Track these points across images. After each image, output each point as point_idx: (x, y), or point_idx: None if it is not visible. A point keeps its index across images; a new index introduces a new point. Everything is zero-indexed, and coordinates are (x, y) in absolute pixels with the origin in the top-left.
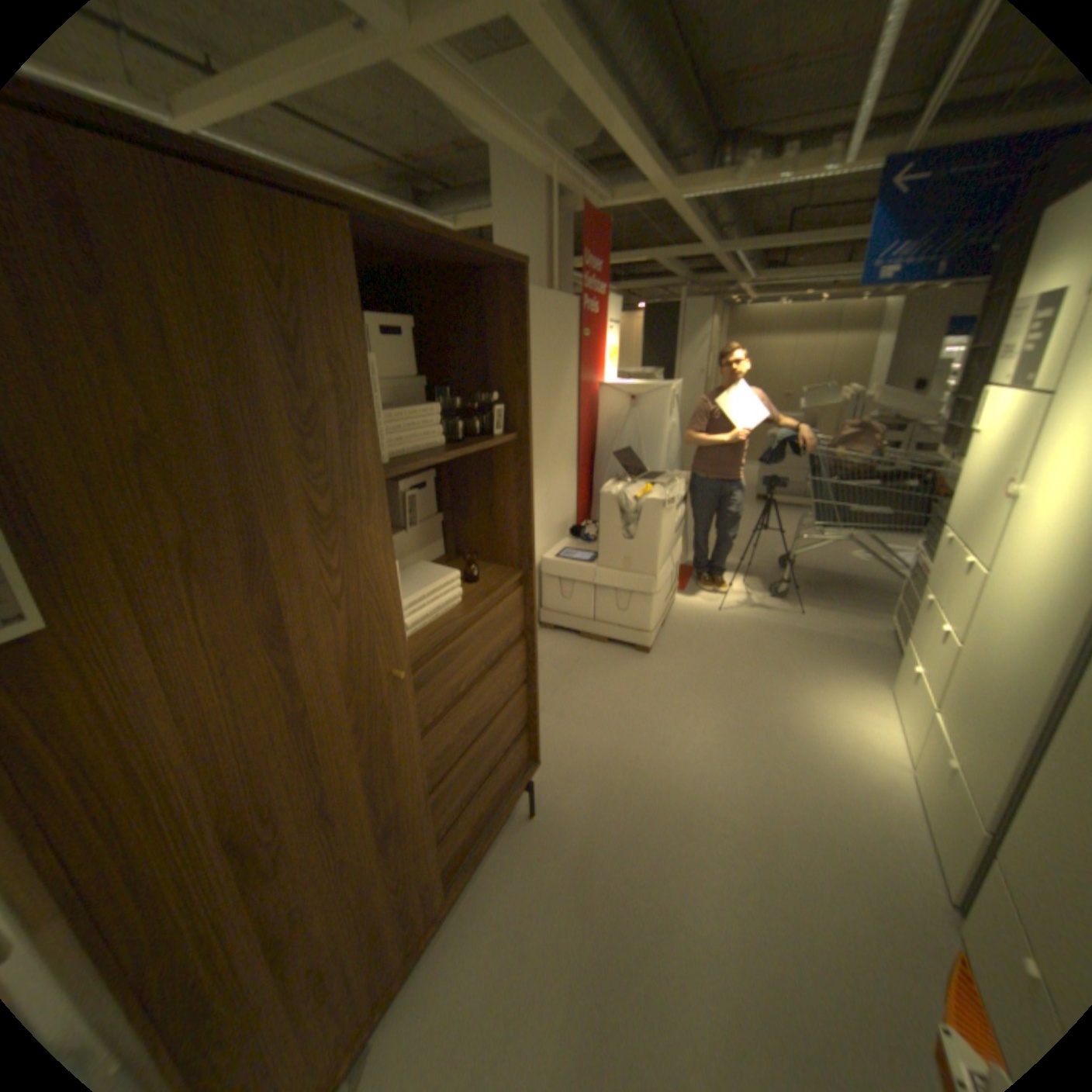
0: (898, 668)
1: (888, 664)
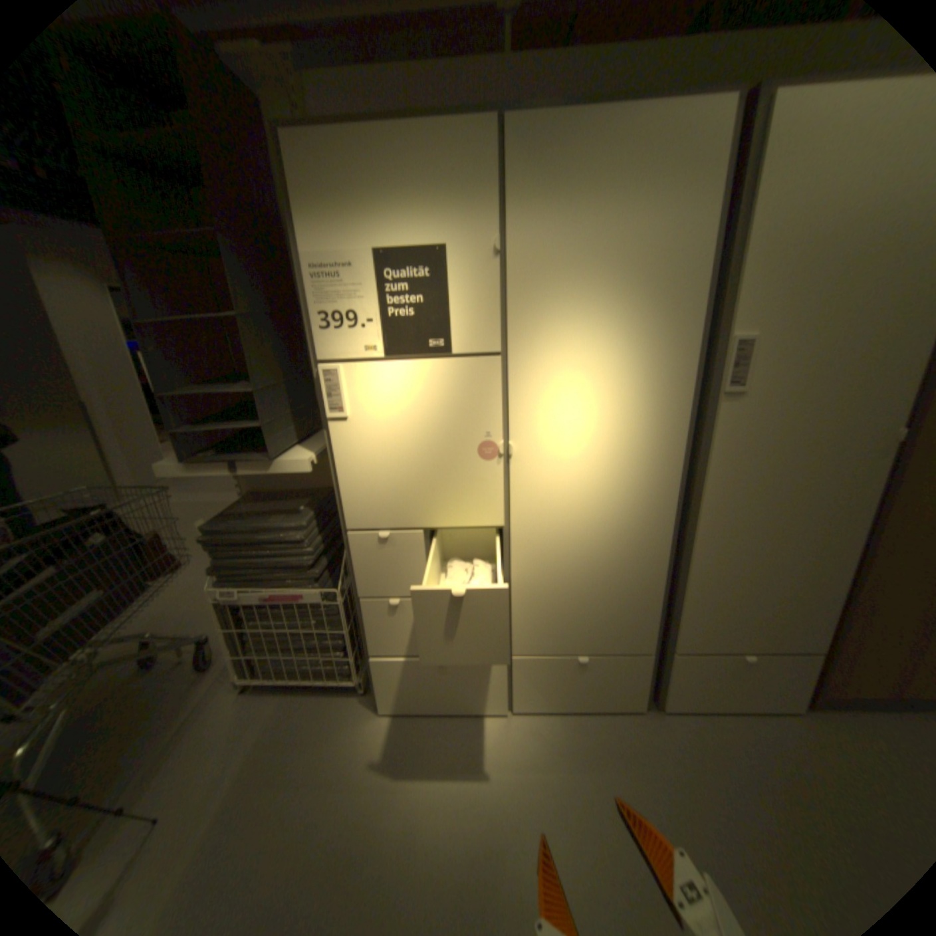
0: (322, 703)
1: (314, 712)
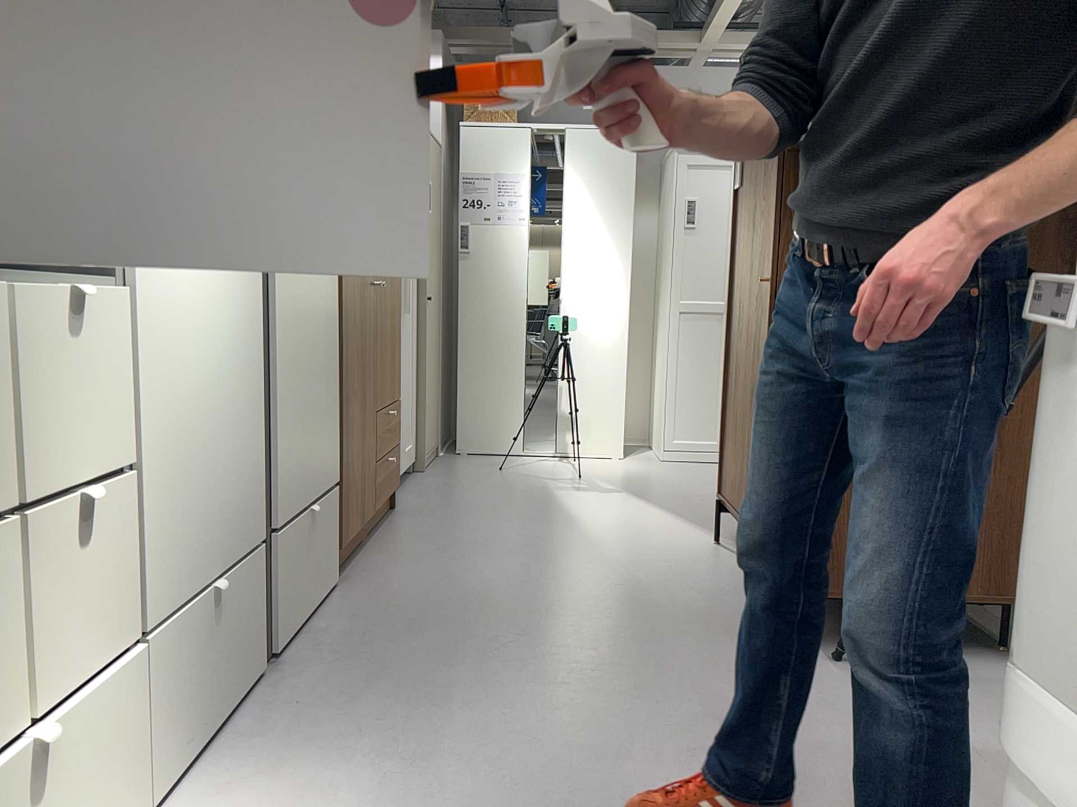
0: None
1: None
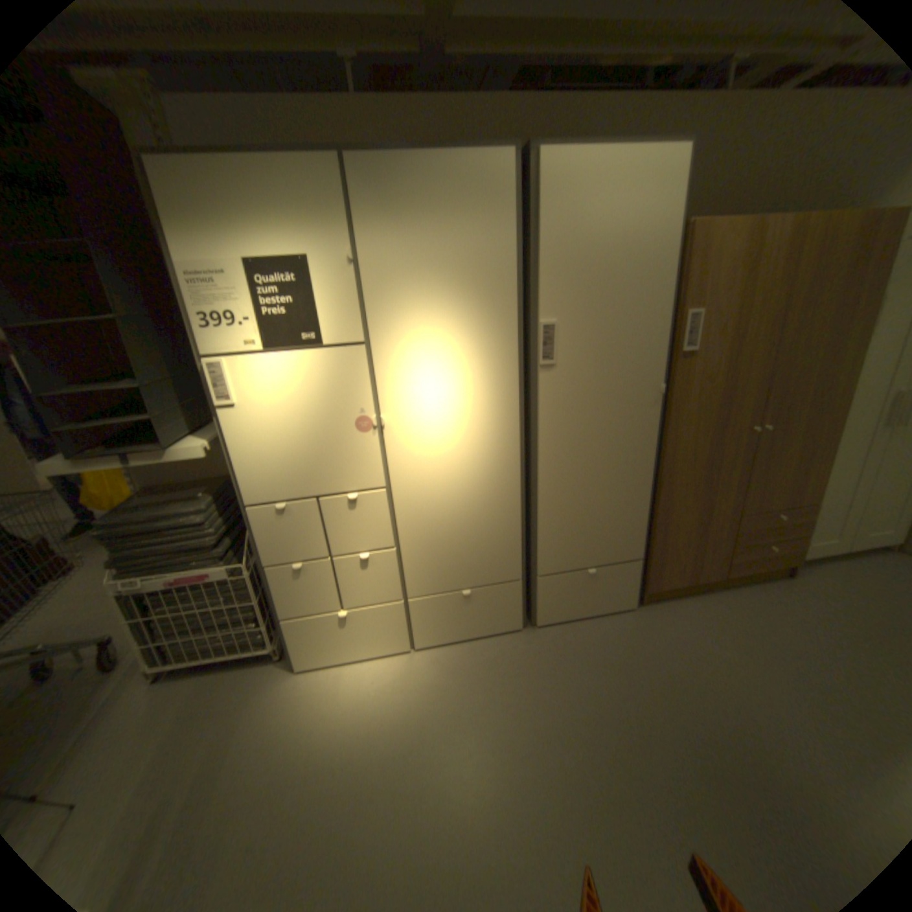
0: (240, 676)
1: (232, 685)
